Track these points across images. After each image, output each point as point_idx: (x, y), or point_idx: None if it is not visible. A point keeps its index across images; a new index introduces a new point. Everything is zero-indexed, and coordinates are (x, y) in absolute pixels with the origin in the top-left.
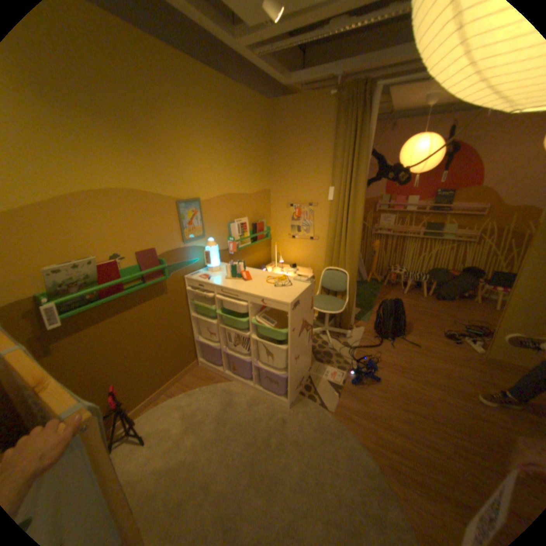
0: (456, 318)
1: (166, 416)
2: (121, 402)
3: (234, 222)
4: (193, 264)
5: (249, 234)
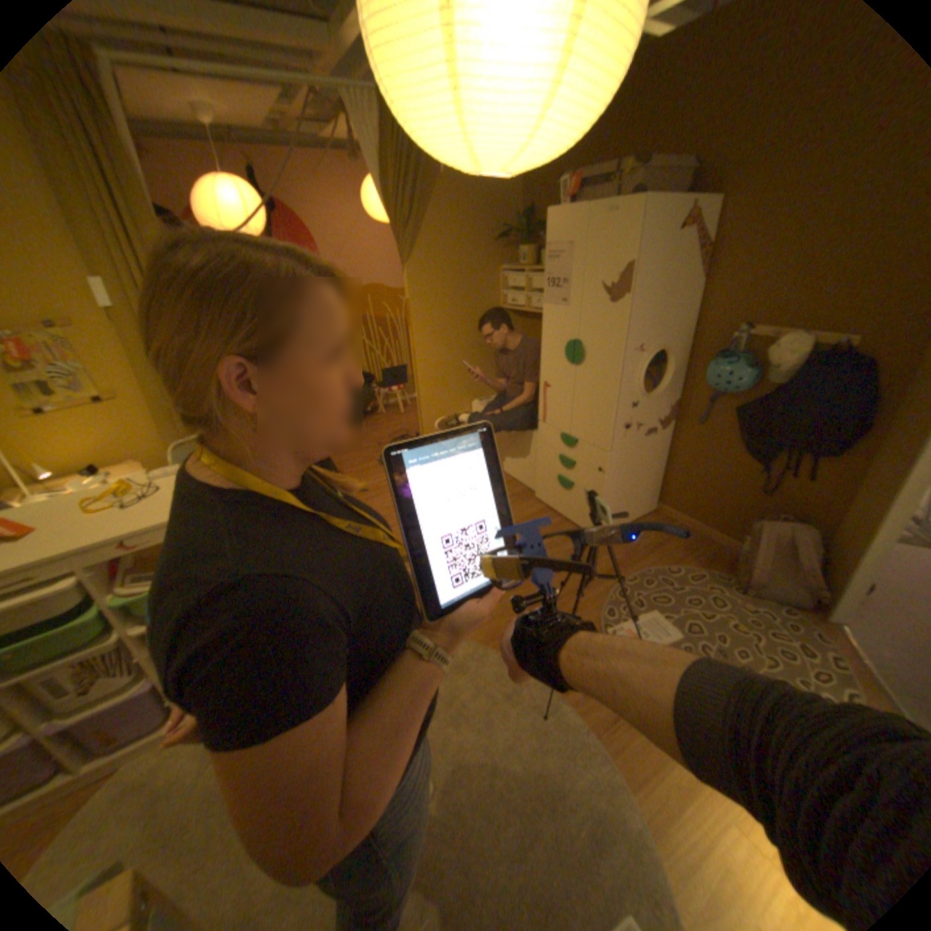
0: (375, 440)
1: None
2: None
3: None
4: None
5: None
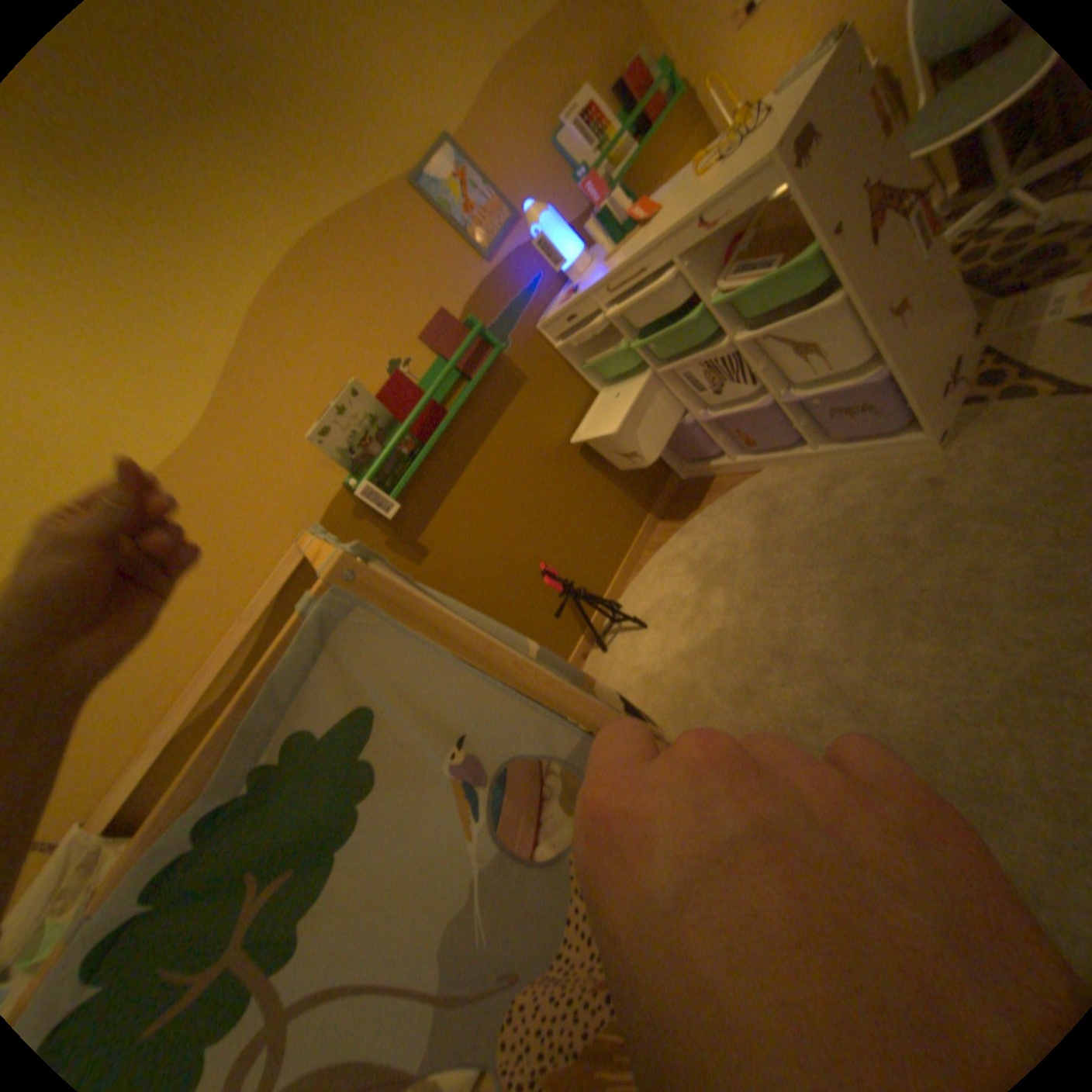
0: None
1: (662, 576)
2: (578, 581)
3: (561, 121)
4: (538, 289)
5: (623, 122)
